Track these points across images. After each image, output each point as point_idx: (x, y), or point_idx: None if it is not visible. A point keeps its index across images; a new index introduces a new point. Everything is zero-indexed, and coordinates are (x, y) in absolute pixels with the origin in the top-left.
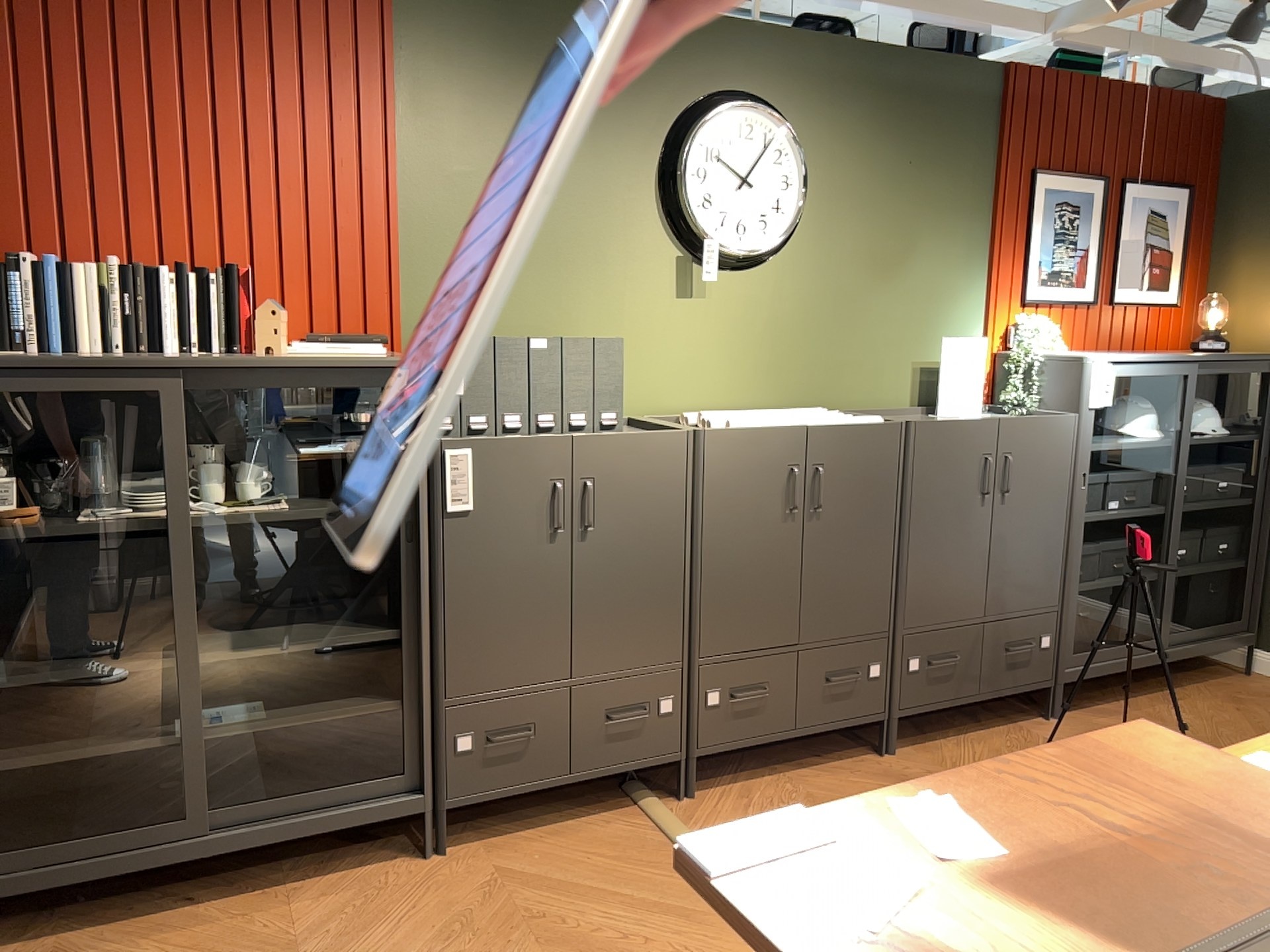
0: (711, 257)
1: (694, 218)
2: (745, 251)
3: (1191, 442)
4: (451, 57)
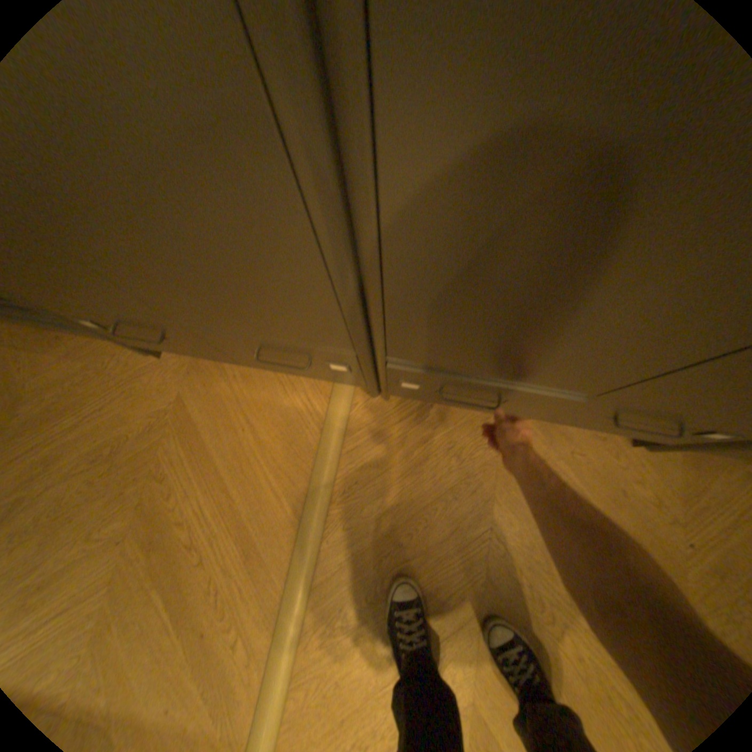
0: None
1: None
2: None
3: None
4: None
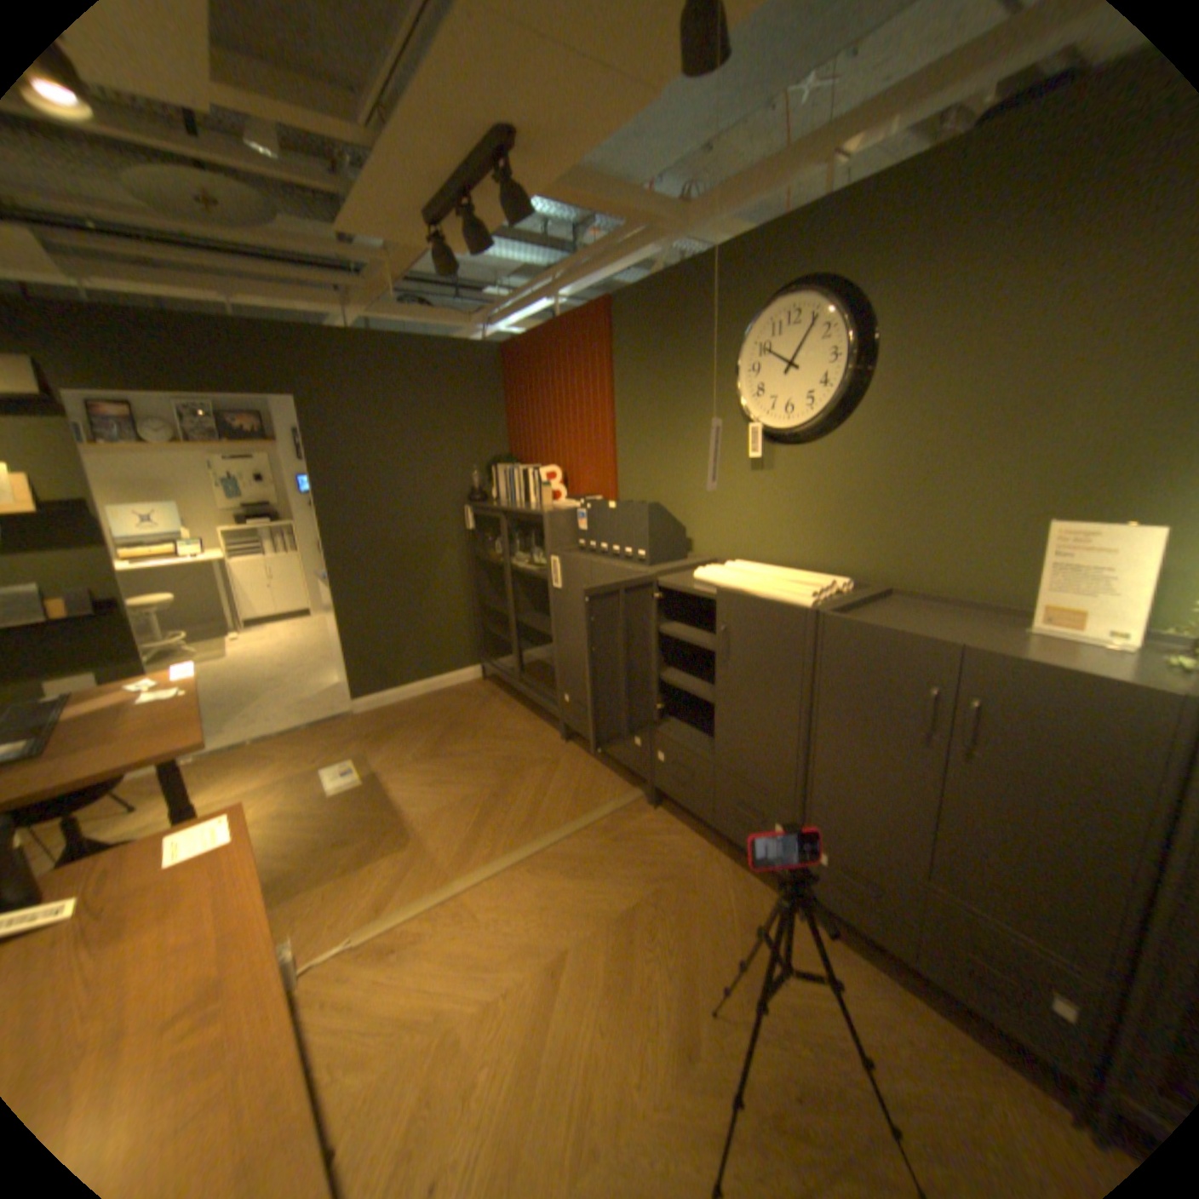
0: (755, 438)
1: (743, 408)
2: (785, 429)
3: None
4: (632, 336)
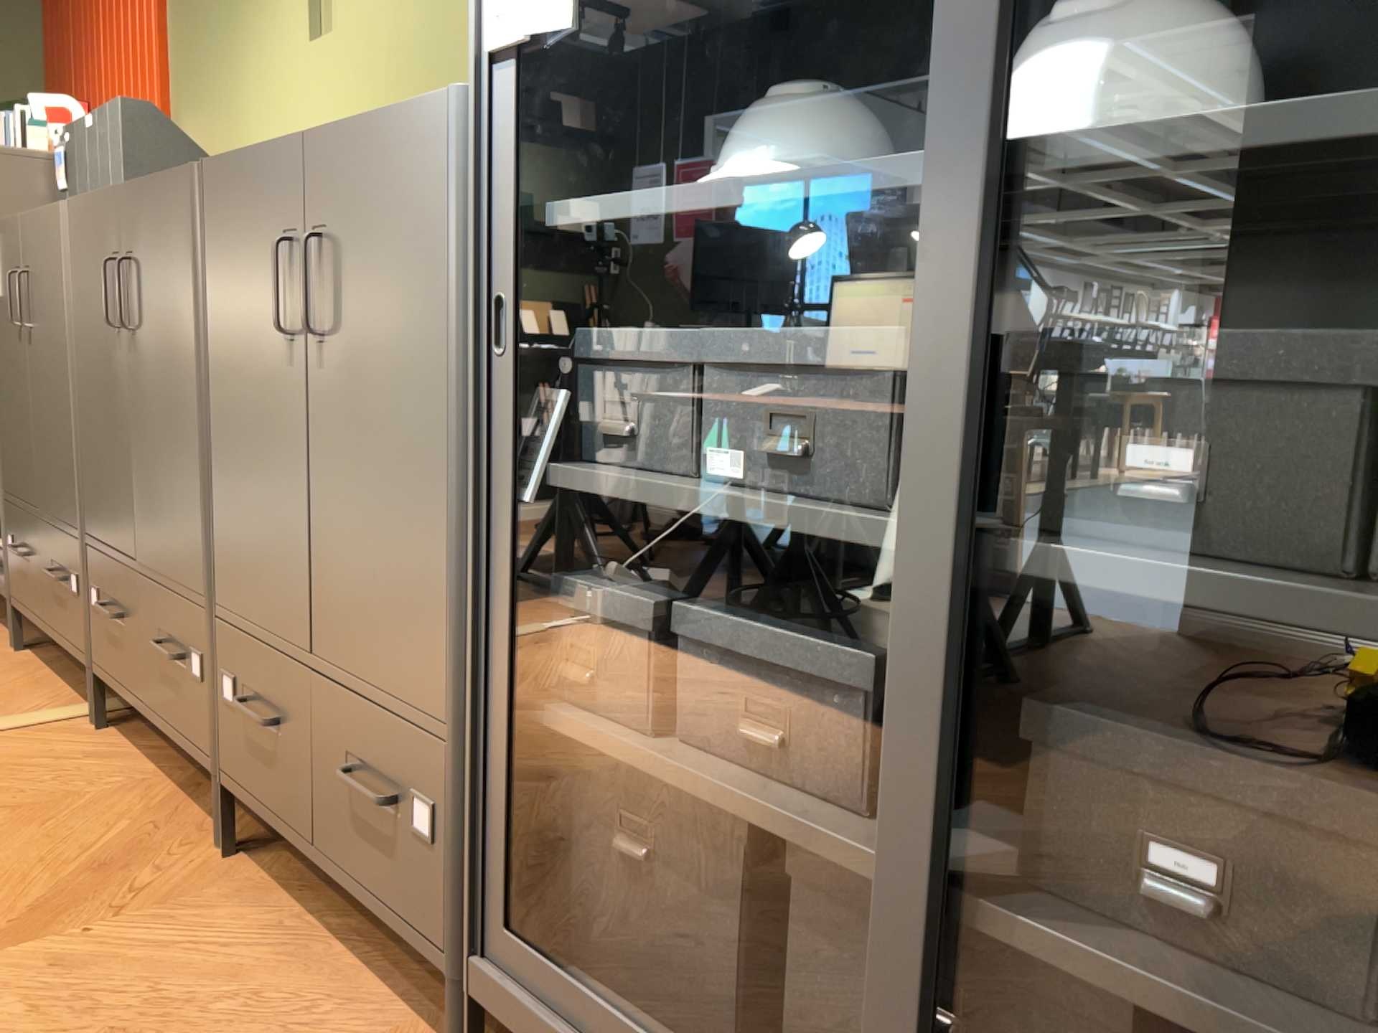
0: None
1: None
2: None
3: (1131, 136)
4: None
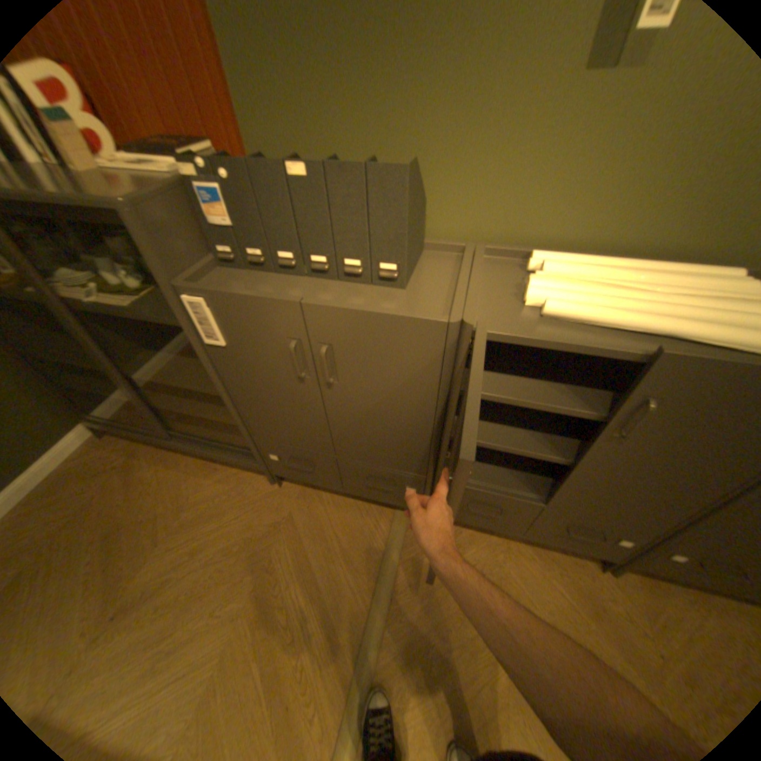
0: None
1: None
2: None
3: None
4: None
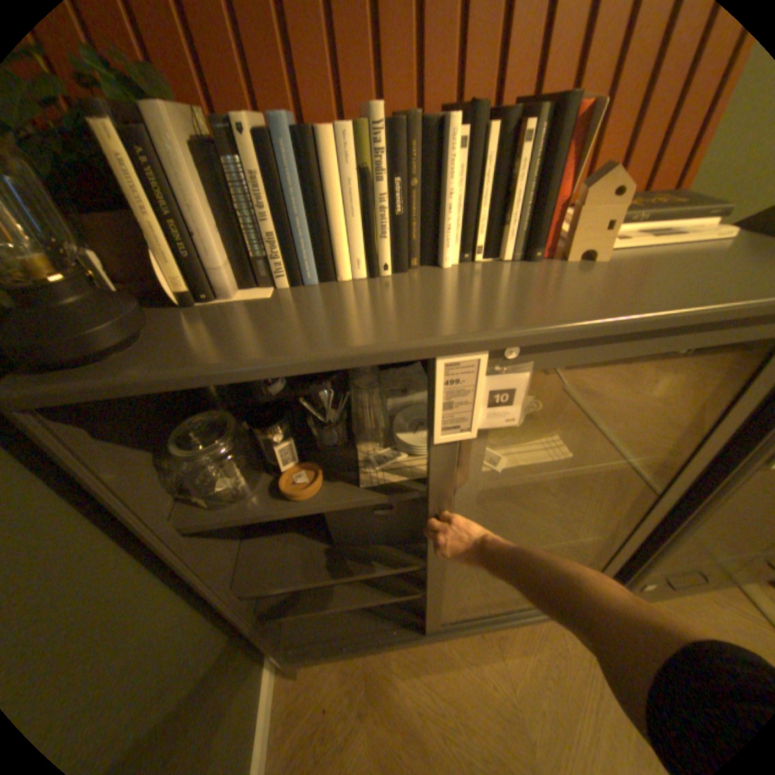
0: None
1: None
2: None
3: None
4: None
